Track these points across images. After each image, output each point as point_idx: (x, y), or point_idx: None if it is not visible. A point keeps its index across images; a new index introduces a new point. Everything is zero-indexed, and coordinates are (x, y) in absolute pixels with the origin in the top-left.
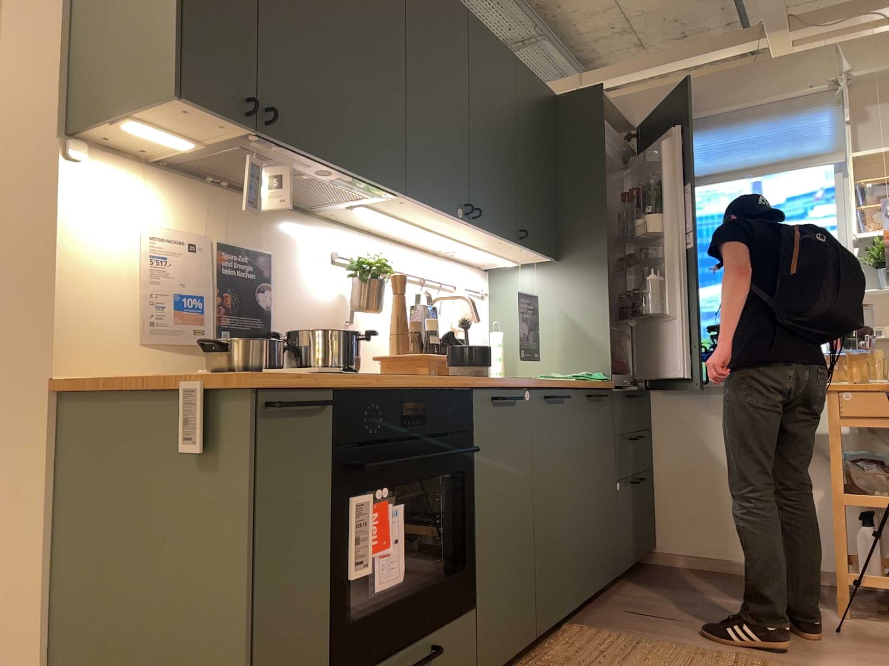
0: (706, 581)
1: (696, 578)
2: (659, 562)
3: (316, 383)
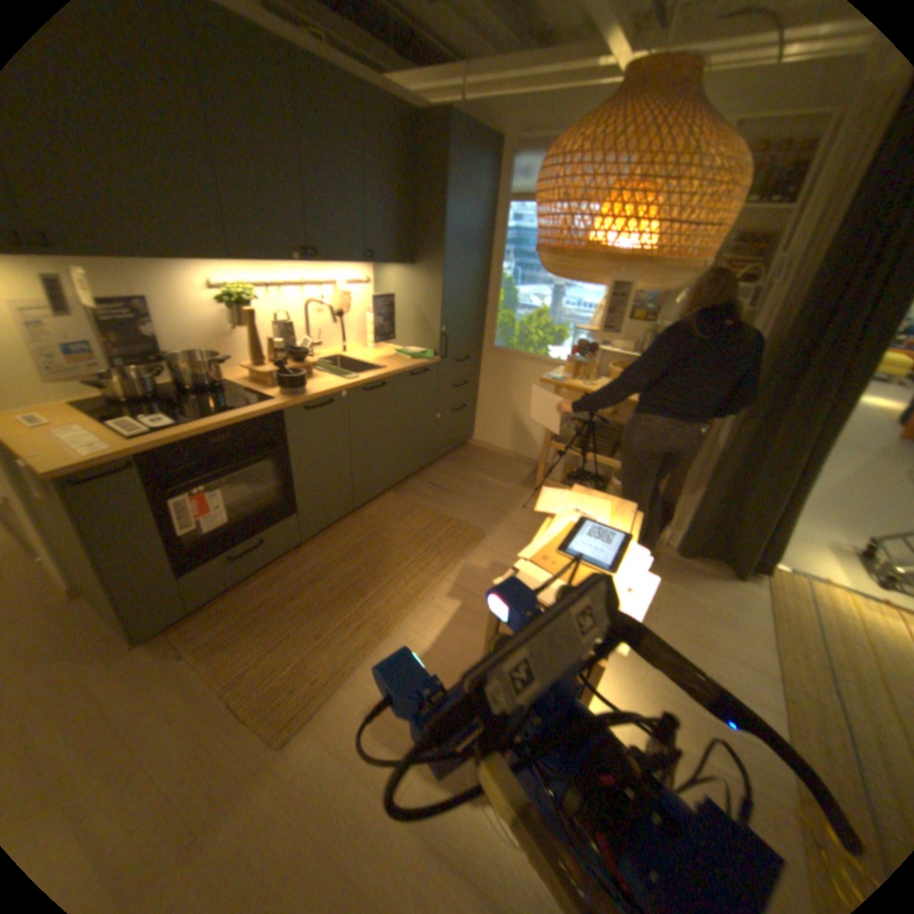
0: (487, 462)
1: (483, 460)
2: (472, 445)
3: (113, 459)
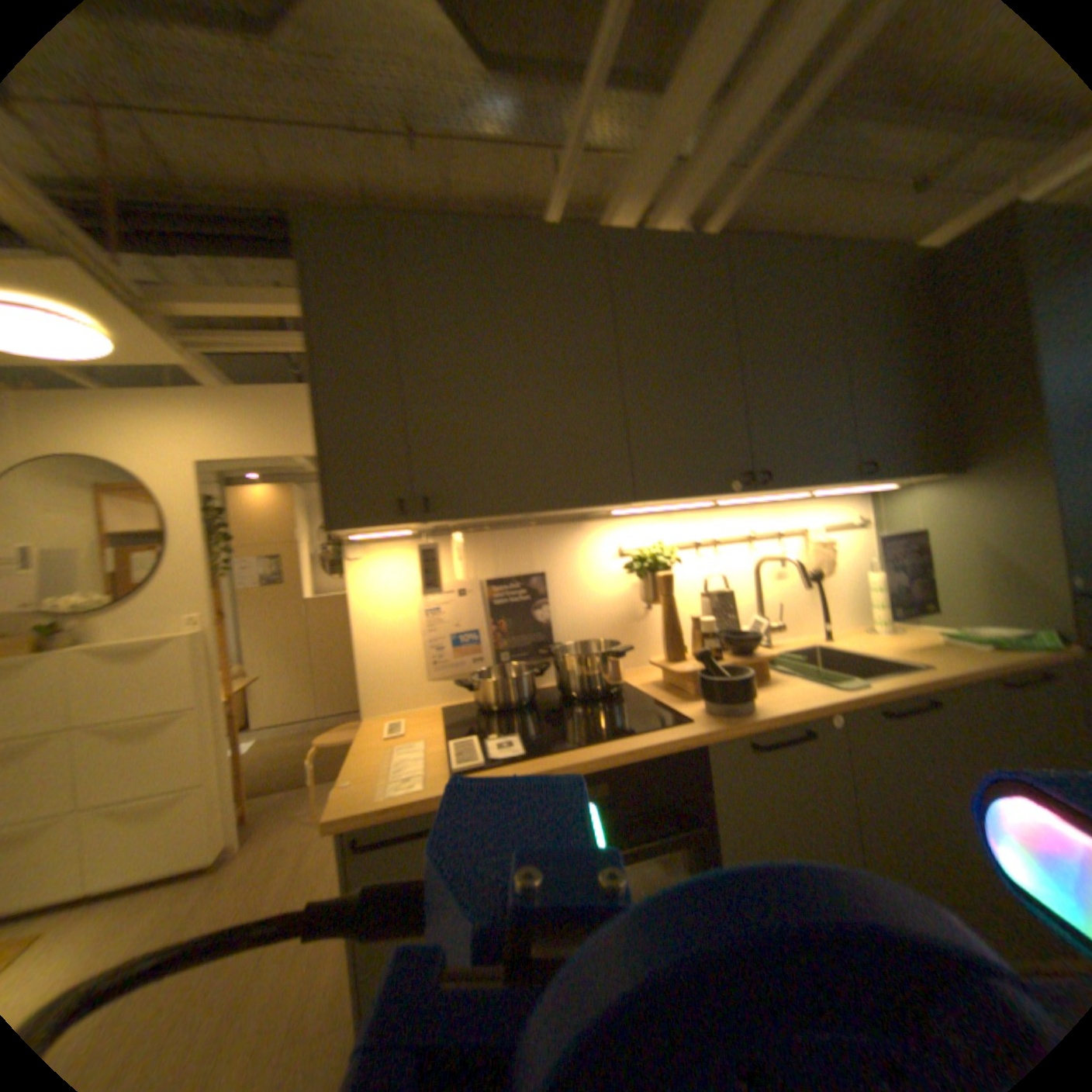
0: None
1: None
2: None
3: (416, 807)
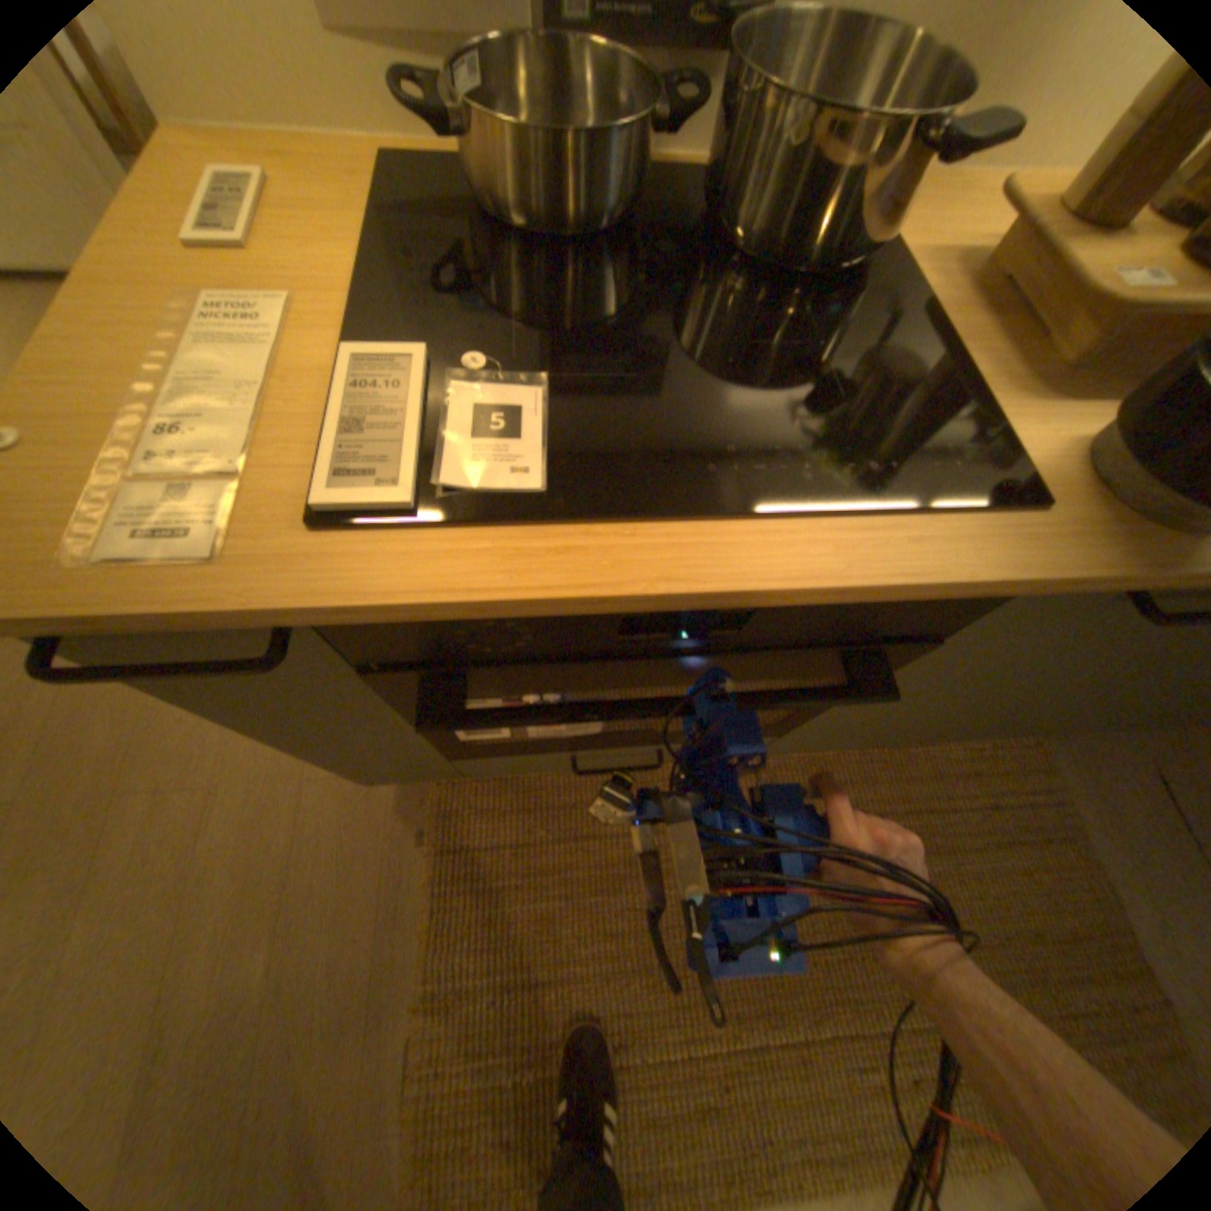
0: None
1: None
2: None
3: (192, 621)
